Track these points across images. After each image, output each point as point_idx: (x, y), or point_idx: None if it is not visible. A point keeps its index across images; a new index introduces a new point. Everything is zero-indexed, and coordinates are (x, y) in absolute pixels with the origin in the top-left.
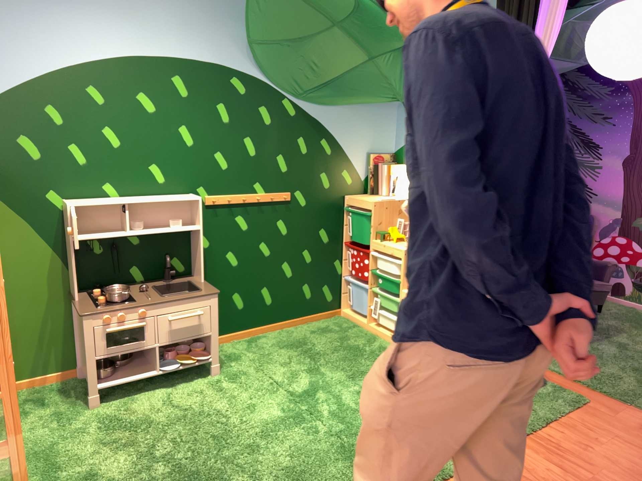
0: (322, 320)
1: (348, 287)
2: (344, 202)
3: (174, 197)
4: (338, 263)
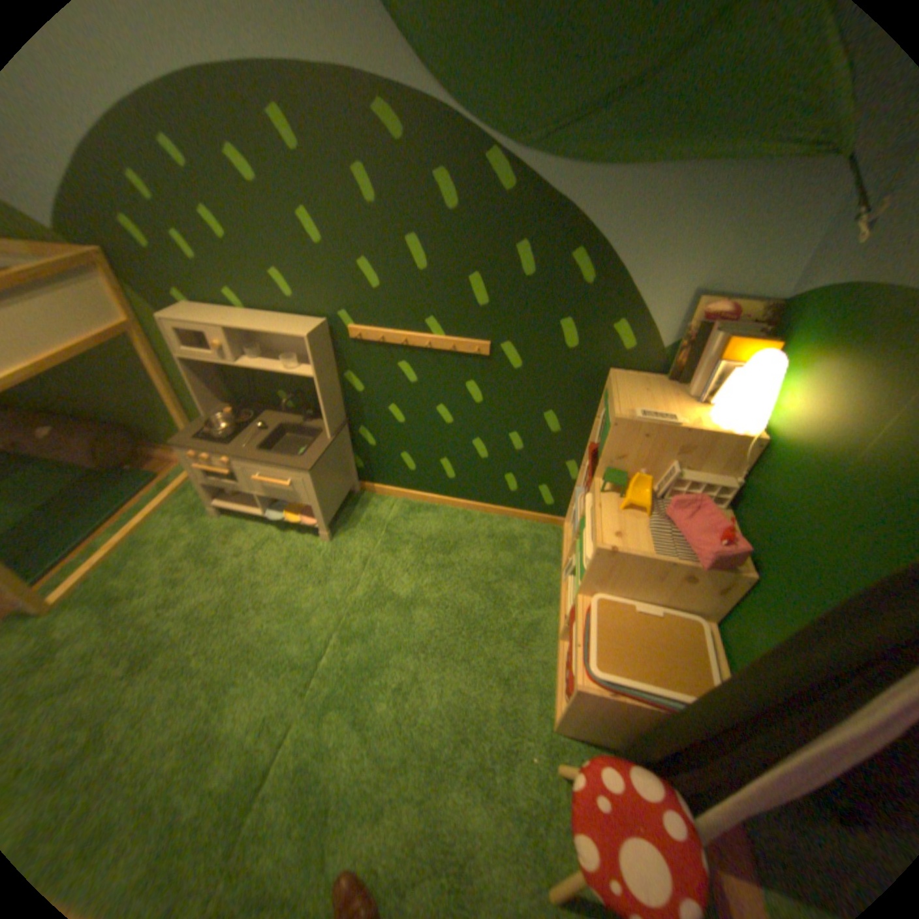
0: (528, 522)
1: (572, 505)
2: (605, 381)
3: (281, 328)
4: (573, 467)
